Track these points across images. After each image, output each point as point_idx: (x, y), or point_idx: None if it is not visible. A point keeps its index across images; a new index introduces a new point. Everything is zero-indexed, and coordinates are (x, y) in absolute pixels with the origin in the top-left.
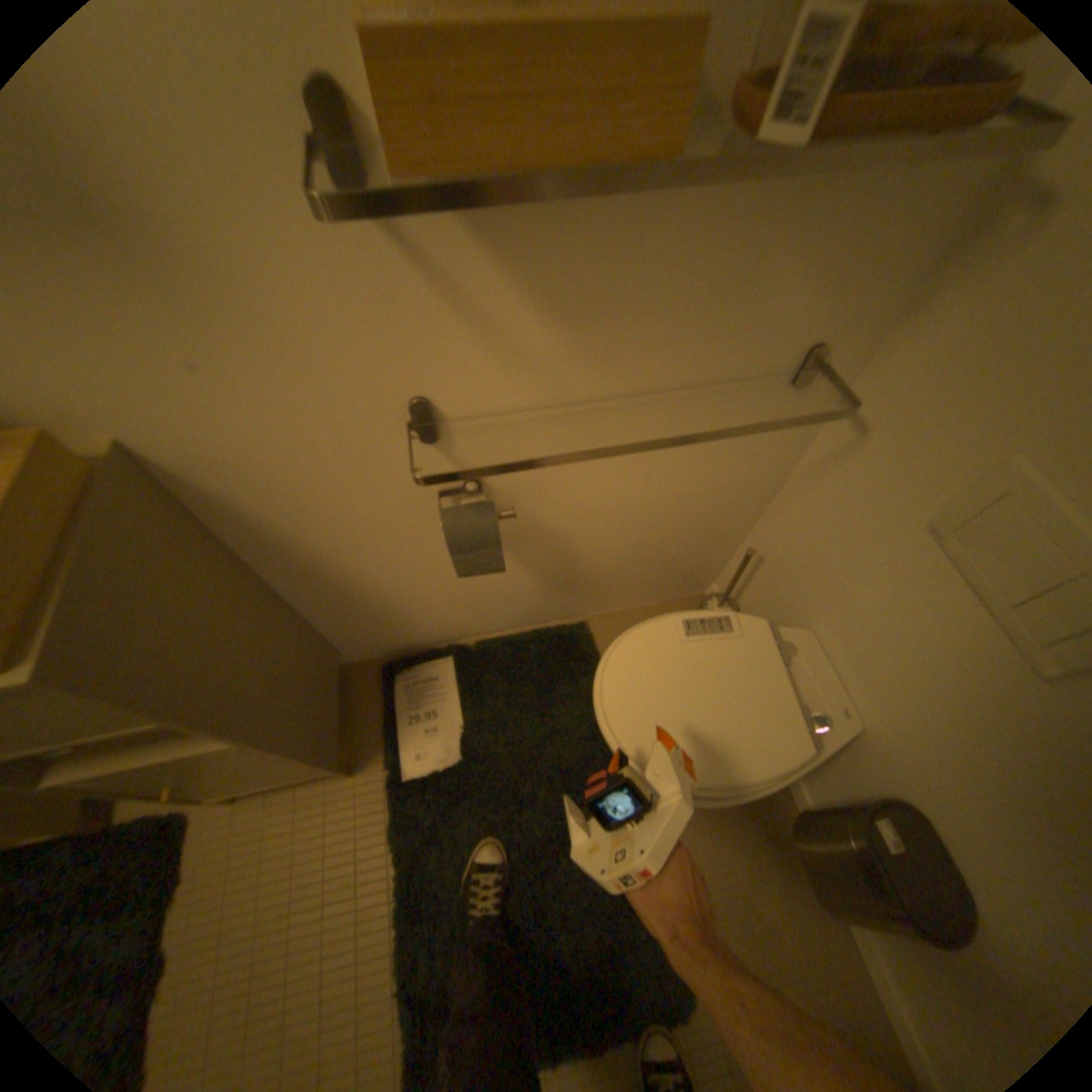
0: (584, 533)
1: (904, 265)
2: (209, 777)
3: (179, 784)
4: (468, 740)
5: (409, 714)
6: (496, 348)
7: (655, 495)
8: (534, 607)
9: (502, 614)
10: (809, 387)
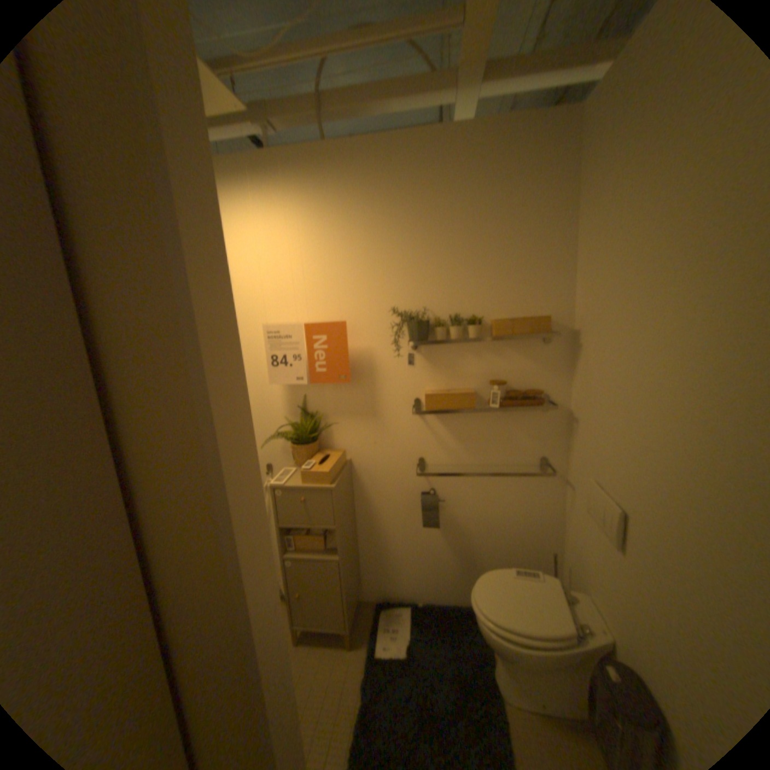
0: (475, 533)
1: (559, 438)
2: (312, 595)
3: (301, 594)
4: (410, 649)
5: (384, 629)
6: (442, 448)
7: (503, 518)
8: (455, 587)
9: (438, 587)
10: (550, 475)
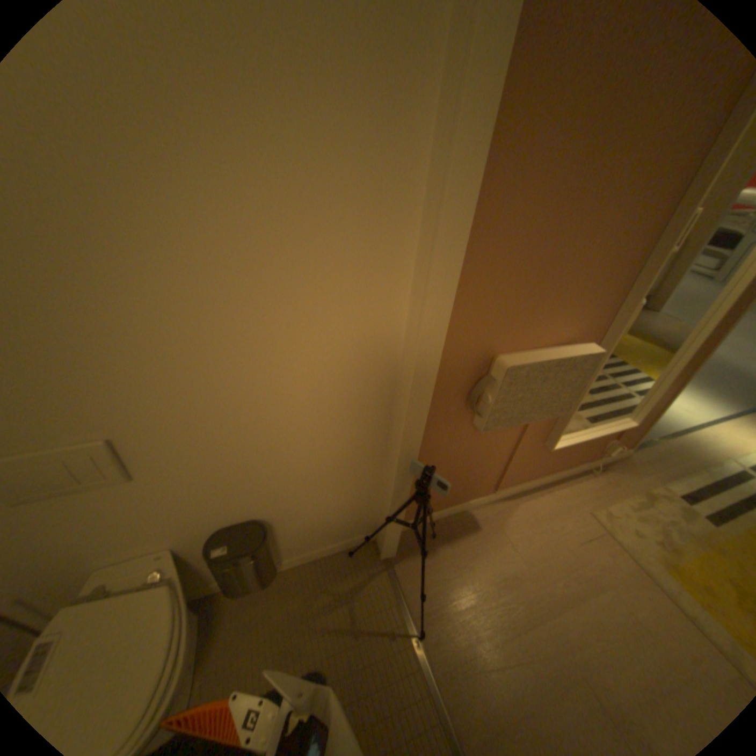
0: None
1: None
2: None
3: None
4: None
5: None
6: None
7: None
8: None
9: None
10: None
